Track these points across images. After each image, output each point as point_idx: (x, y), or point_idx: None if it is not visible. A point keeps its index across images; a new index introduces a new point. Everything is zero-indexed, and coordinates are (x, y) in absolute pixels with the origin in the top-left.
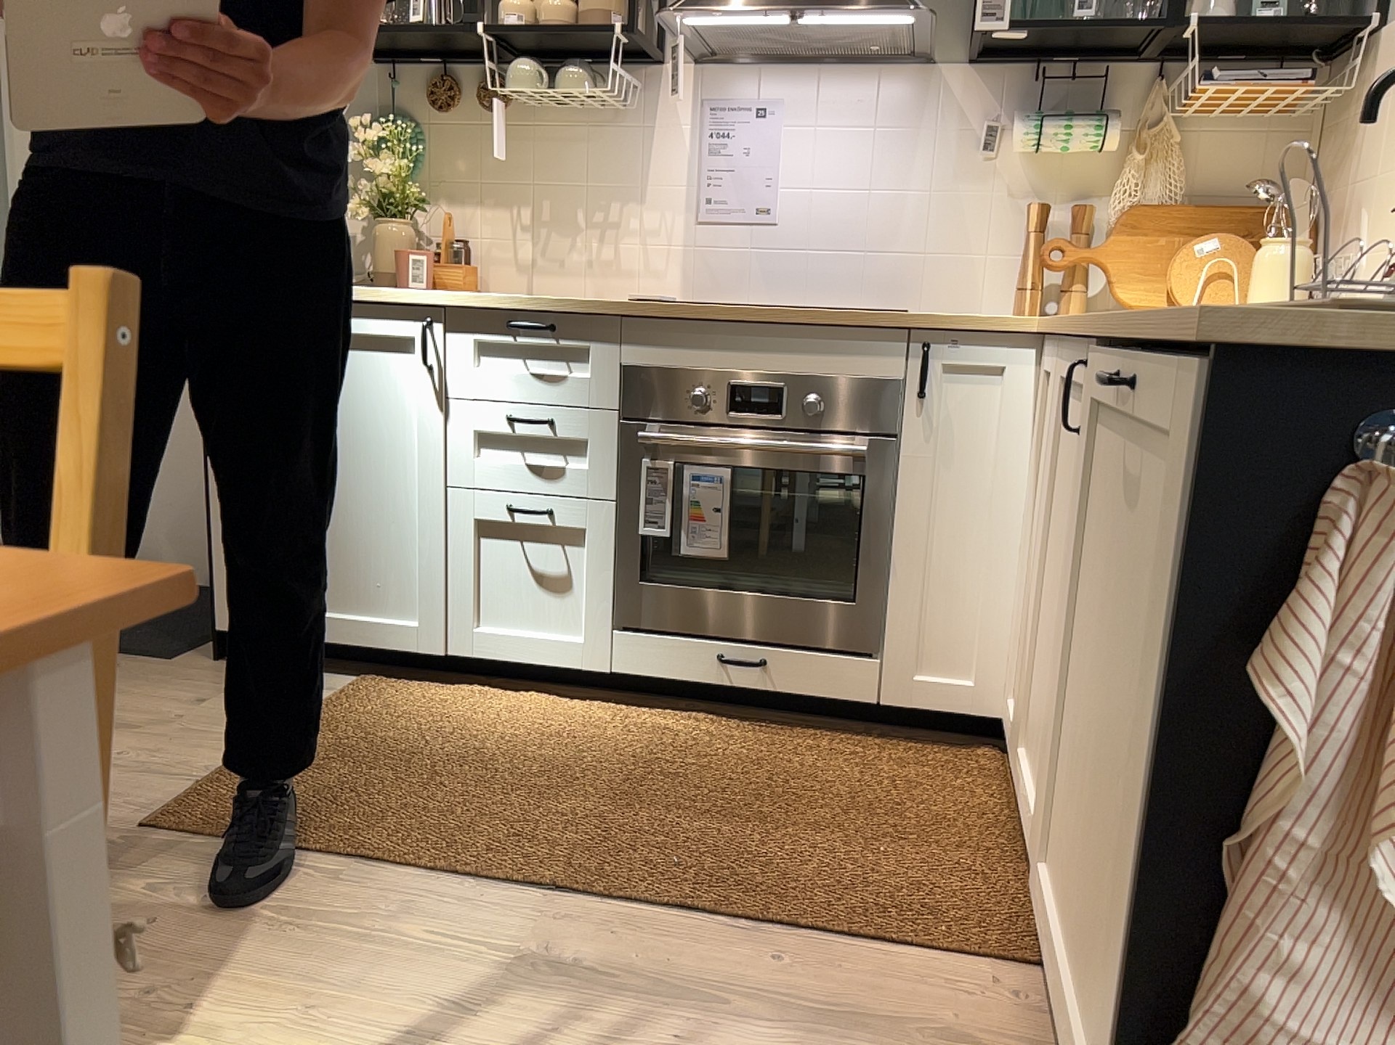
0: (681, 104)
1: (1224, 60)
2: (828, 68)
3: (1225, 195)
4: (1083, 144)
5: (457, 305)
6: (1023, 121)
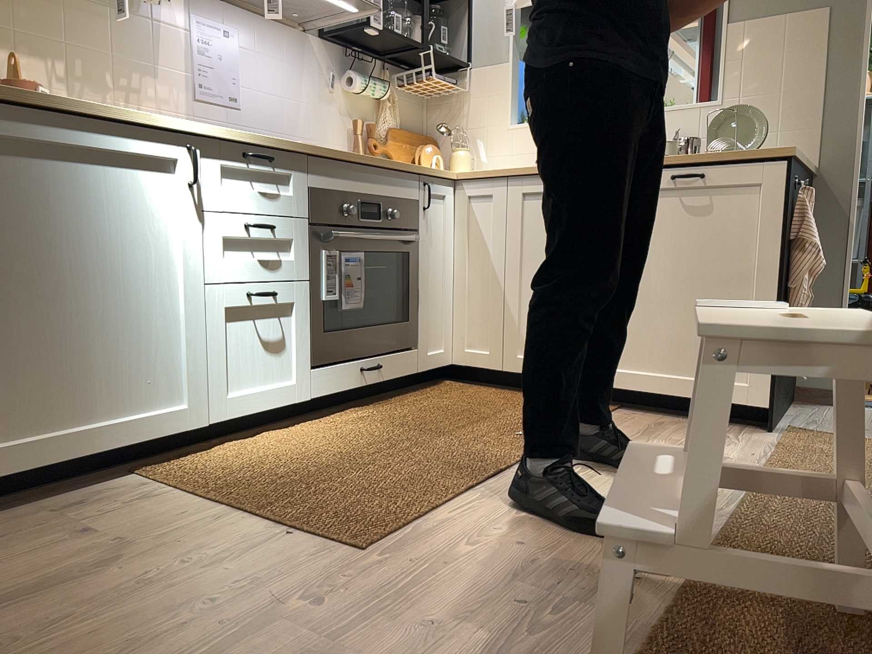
0: (180, 12)
1: (407, 65)
2: (254, 16)
3: (407, 126)
4: (382, 92)
5: (212, 134)
6: (361, 75)
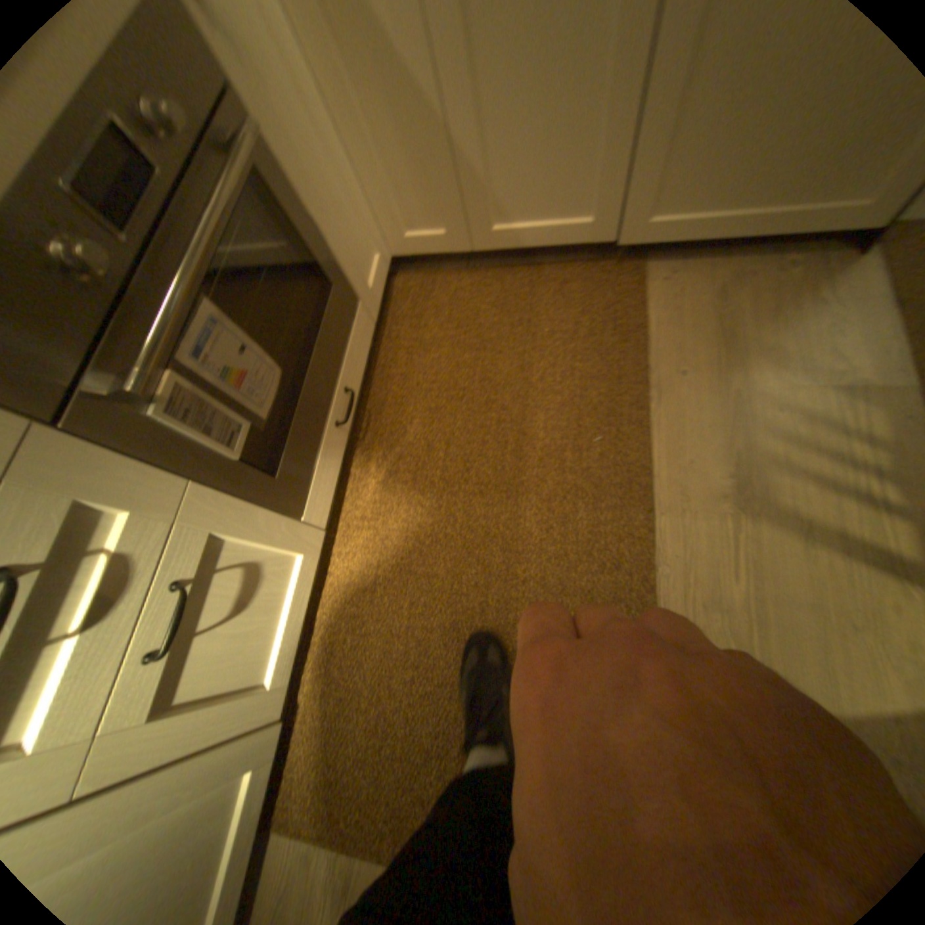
0: None
1: None
2: None
3: None
4: None
5: None
6: None
